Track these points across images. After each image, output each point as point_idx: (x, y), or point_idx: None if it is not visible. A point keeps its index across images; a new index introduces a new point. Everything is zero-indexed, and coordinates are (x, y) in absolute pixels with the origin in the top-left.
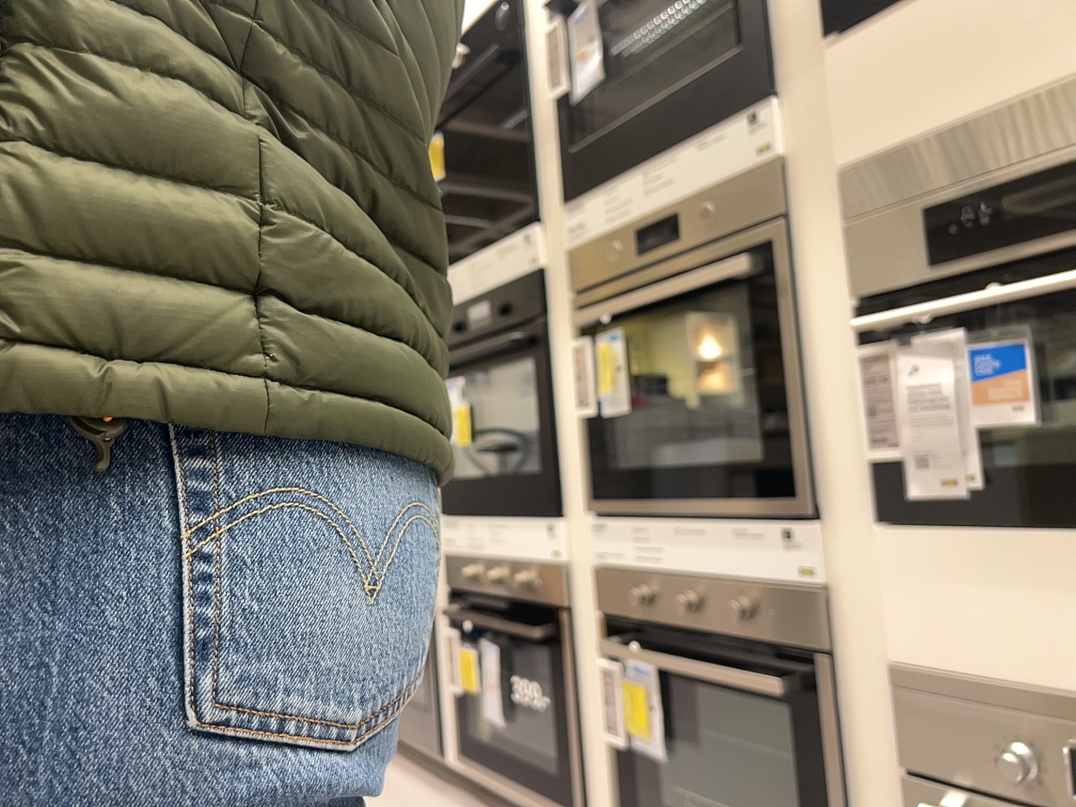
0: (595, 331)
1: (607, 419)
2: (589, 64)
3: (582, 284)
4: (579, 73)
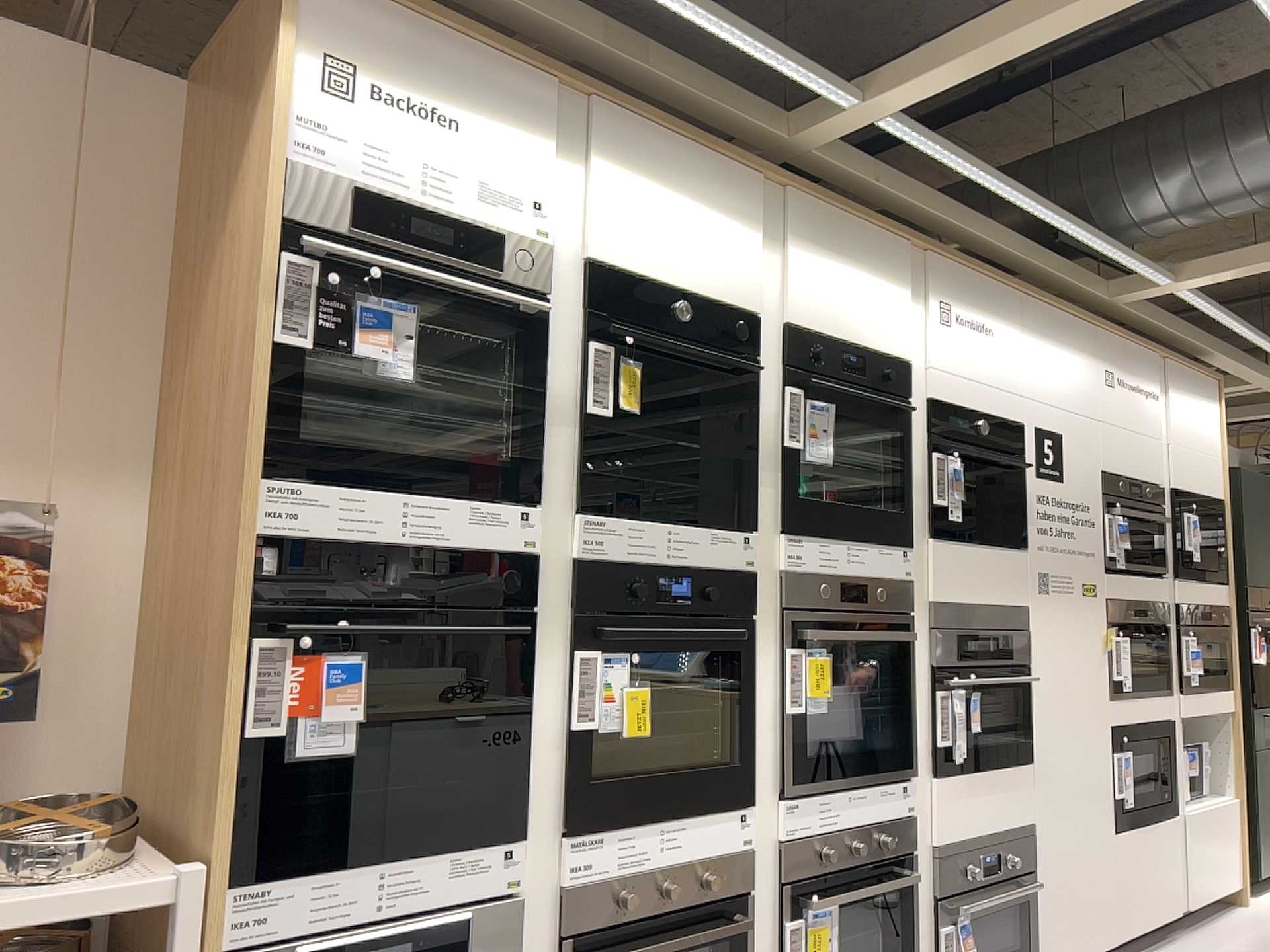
0: (796, 639)
1: (802, 708)
2: (818, 447)
3: (791, 600)
4: (806, 445)
